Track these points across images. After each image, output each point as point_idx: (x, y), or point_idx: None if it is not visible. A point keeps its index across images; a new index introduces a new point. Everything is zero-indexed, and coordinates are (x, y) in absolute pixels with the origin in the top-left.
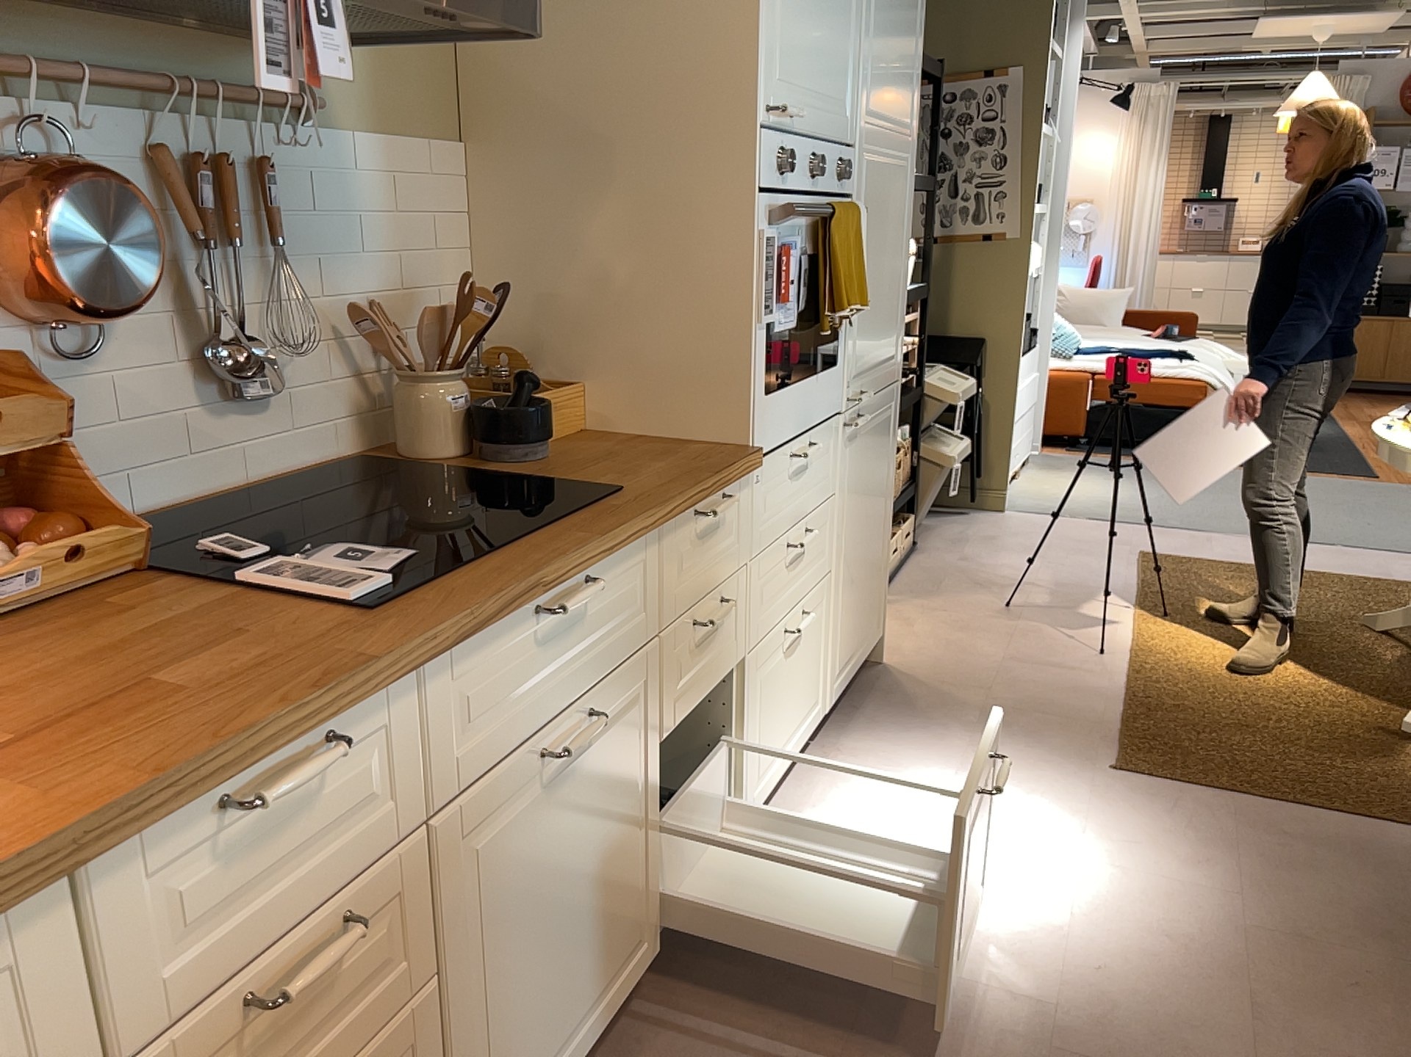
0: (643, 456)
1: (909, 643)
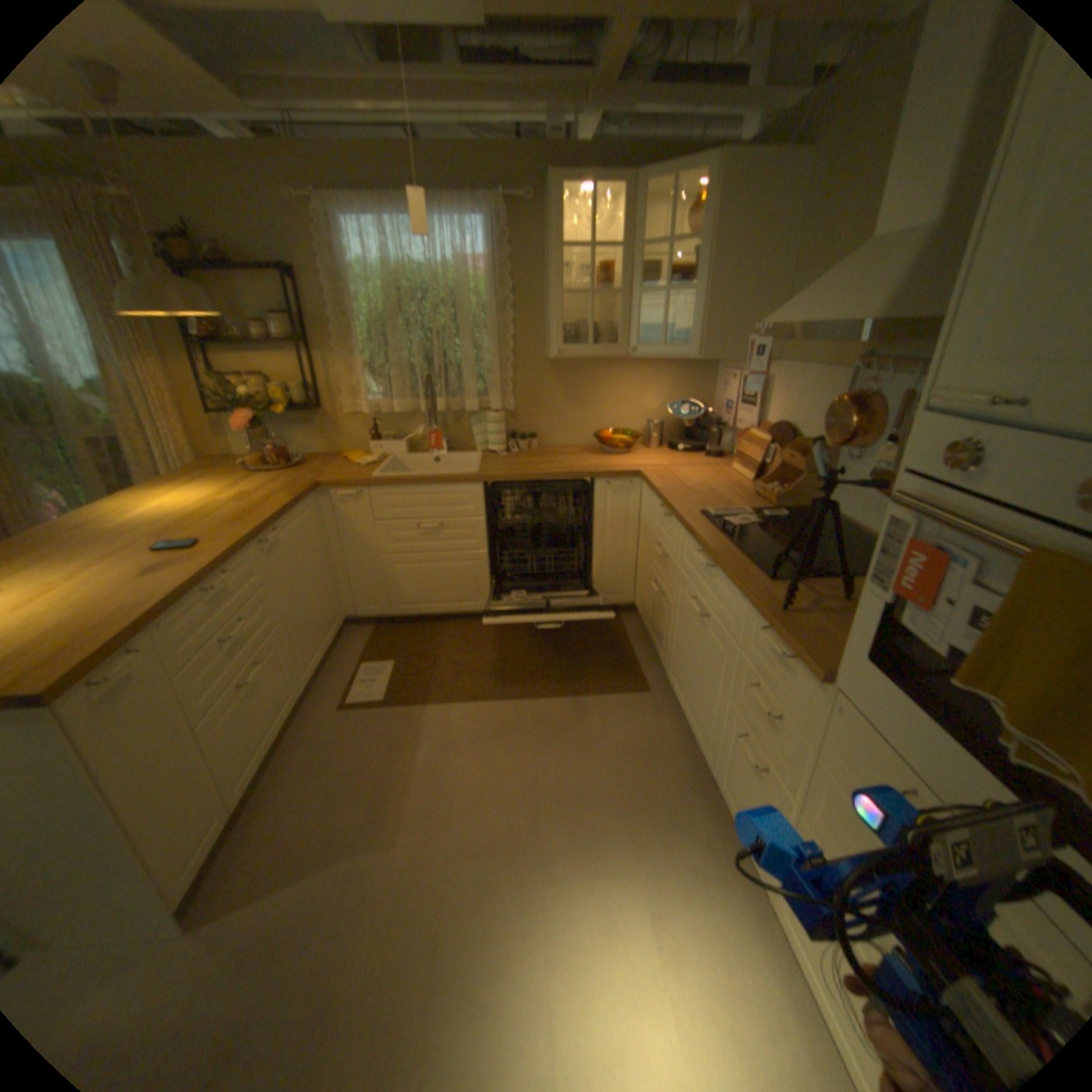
0: (845, 625)
1: None
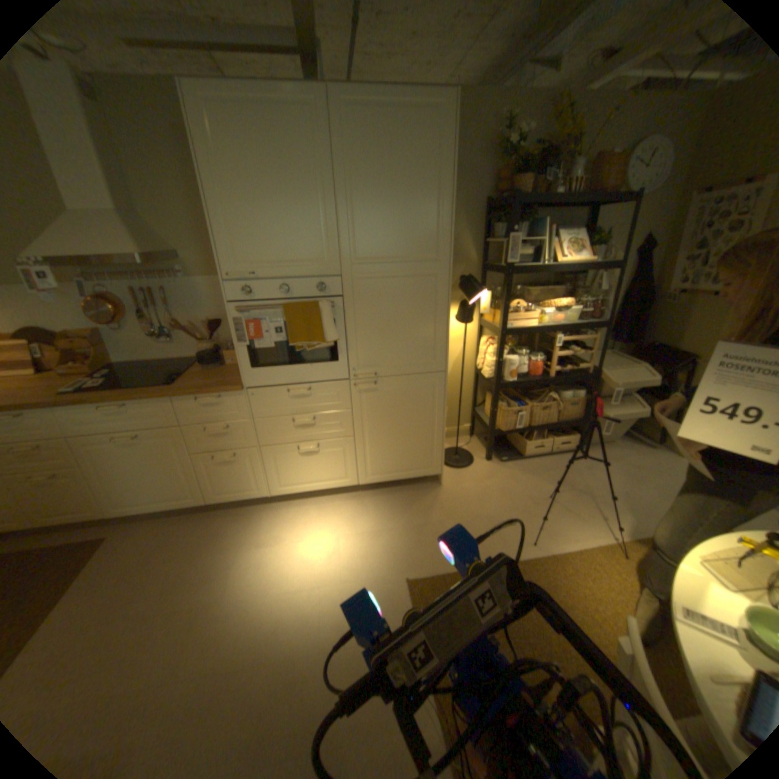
0: (216, 378)
1: (468, 486)
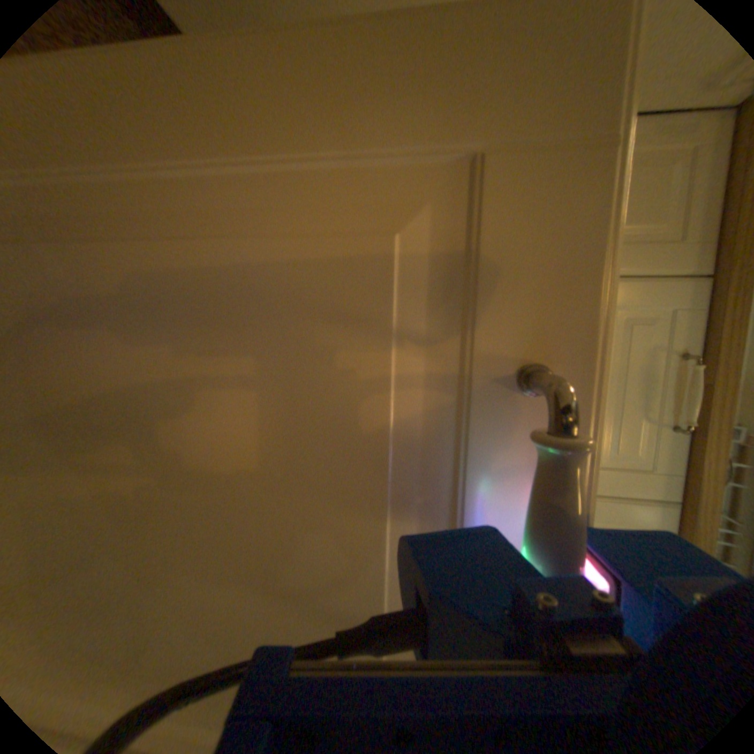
0: None
1: None
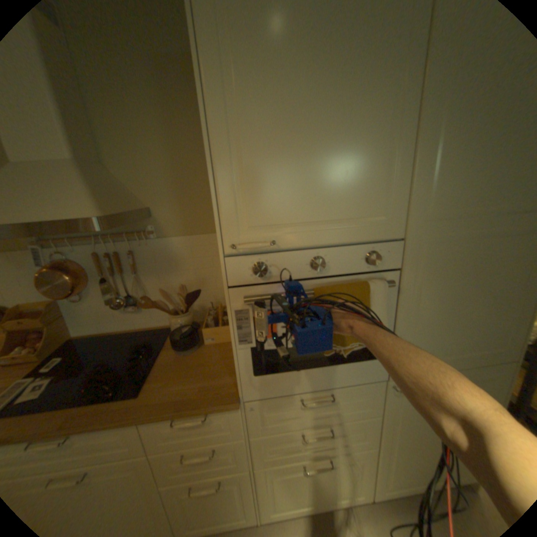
0: (198, 376)
1: None
